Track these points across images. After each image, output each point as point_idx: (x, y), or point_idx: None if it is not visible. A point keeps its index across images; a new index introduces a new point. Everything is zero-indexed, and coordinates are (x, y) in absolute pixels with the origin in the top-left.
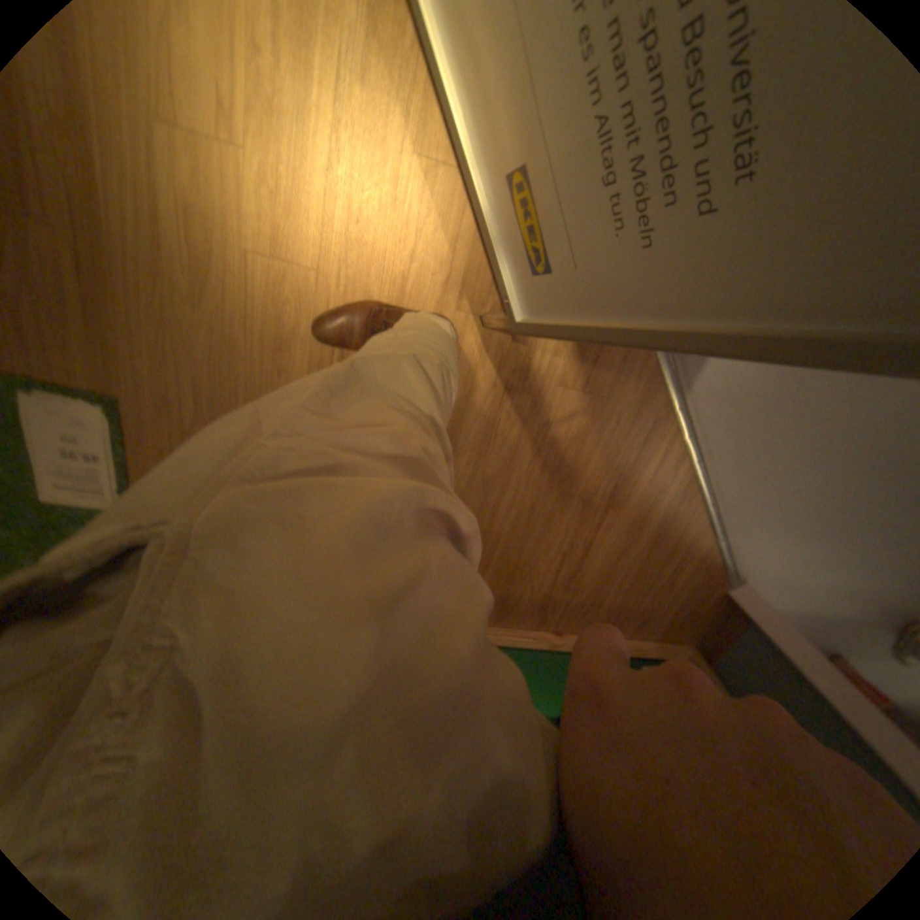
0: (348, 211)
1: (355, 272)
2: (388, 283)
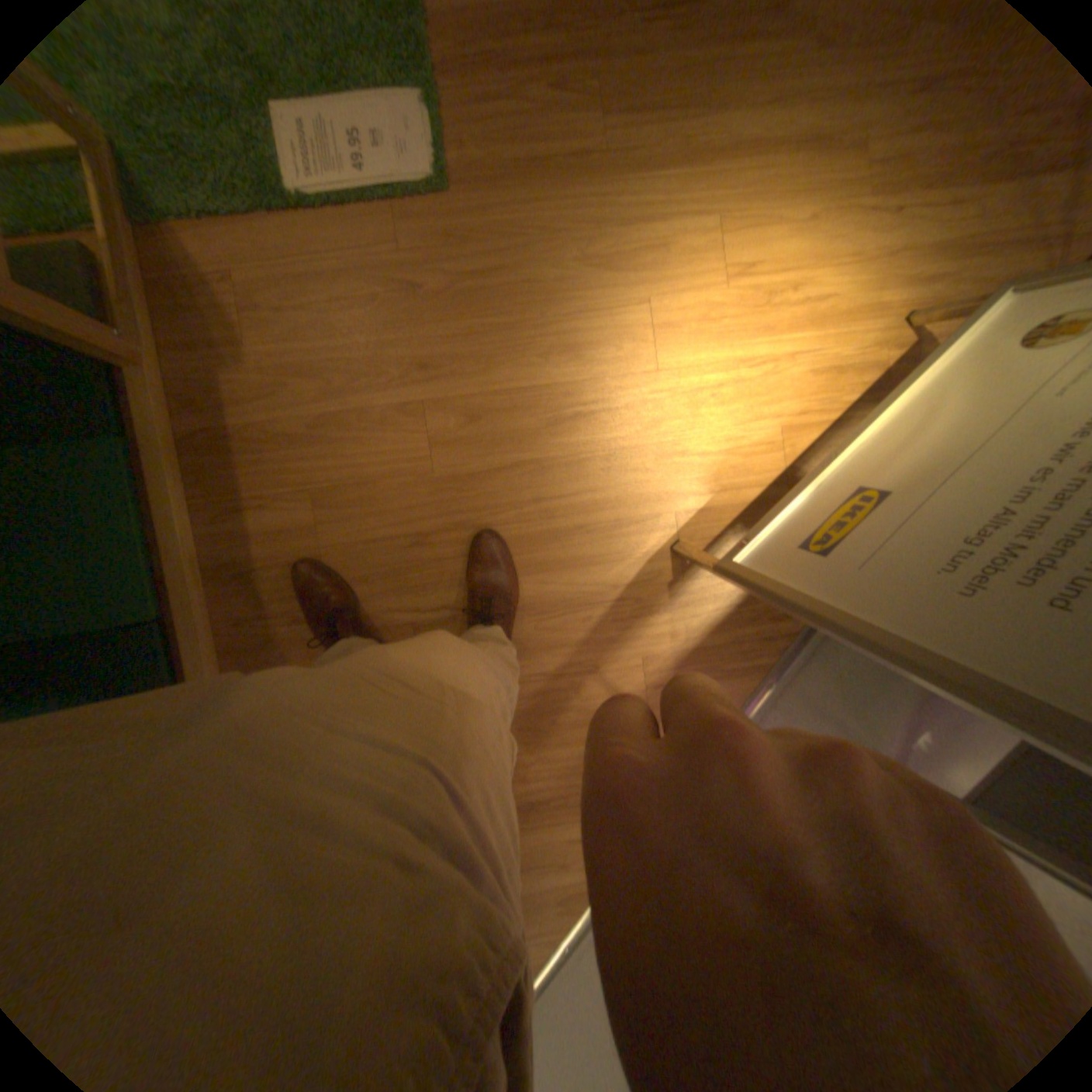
0: (714, 388)
1: (667, 409)
2: (669, 442)
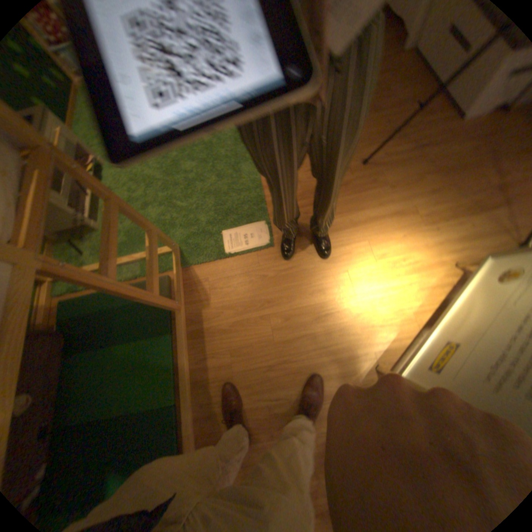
0: (380, 299)
1: (362, 309)
2: (366, 322)
